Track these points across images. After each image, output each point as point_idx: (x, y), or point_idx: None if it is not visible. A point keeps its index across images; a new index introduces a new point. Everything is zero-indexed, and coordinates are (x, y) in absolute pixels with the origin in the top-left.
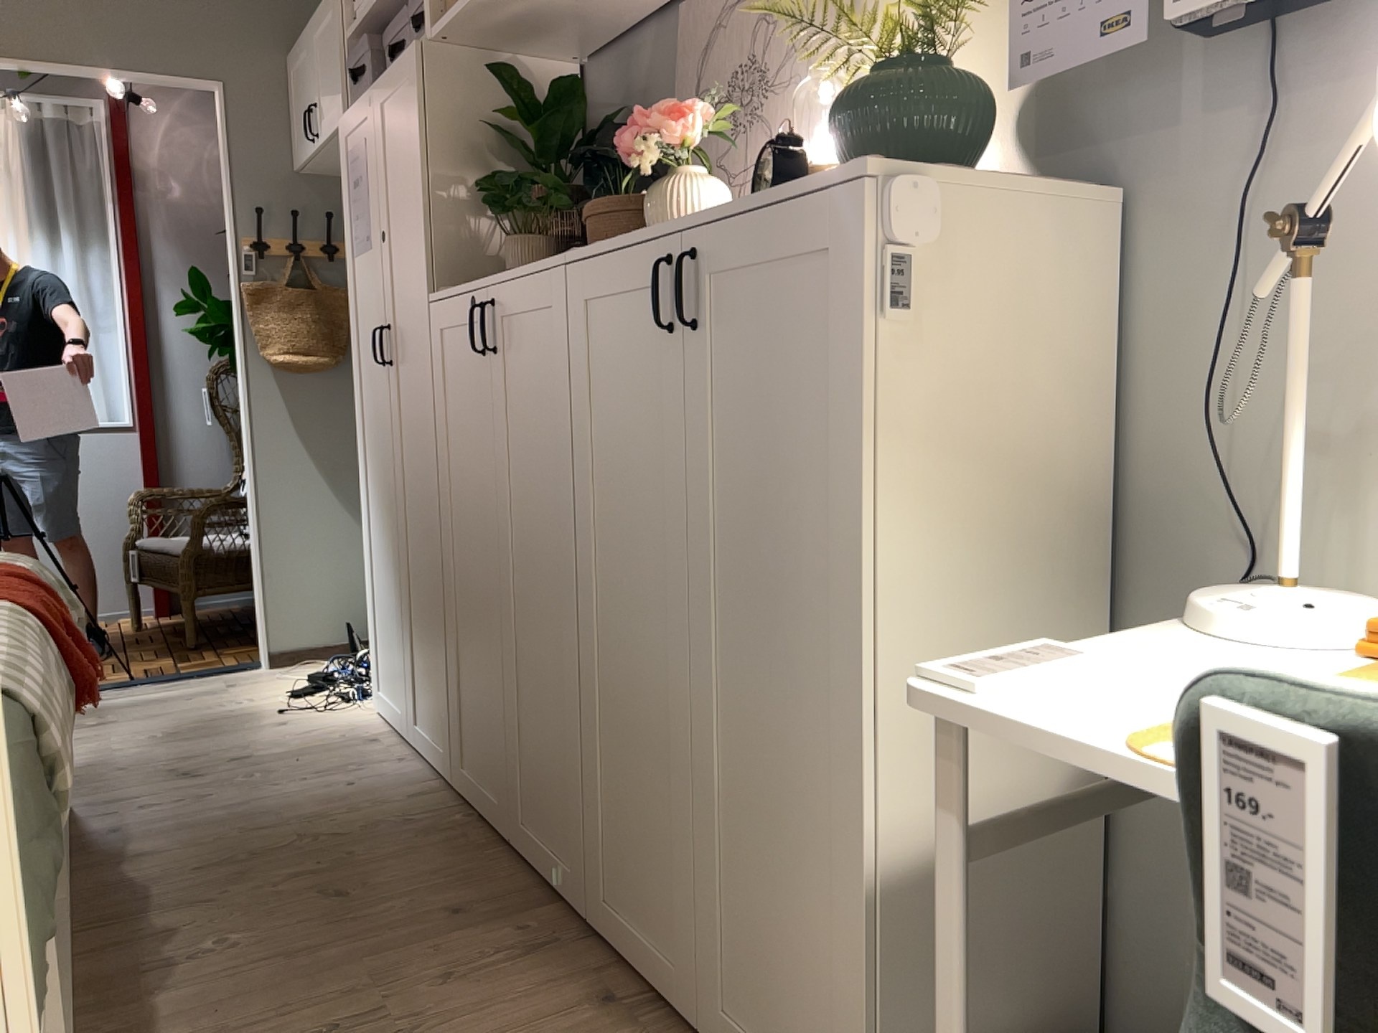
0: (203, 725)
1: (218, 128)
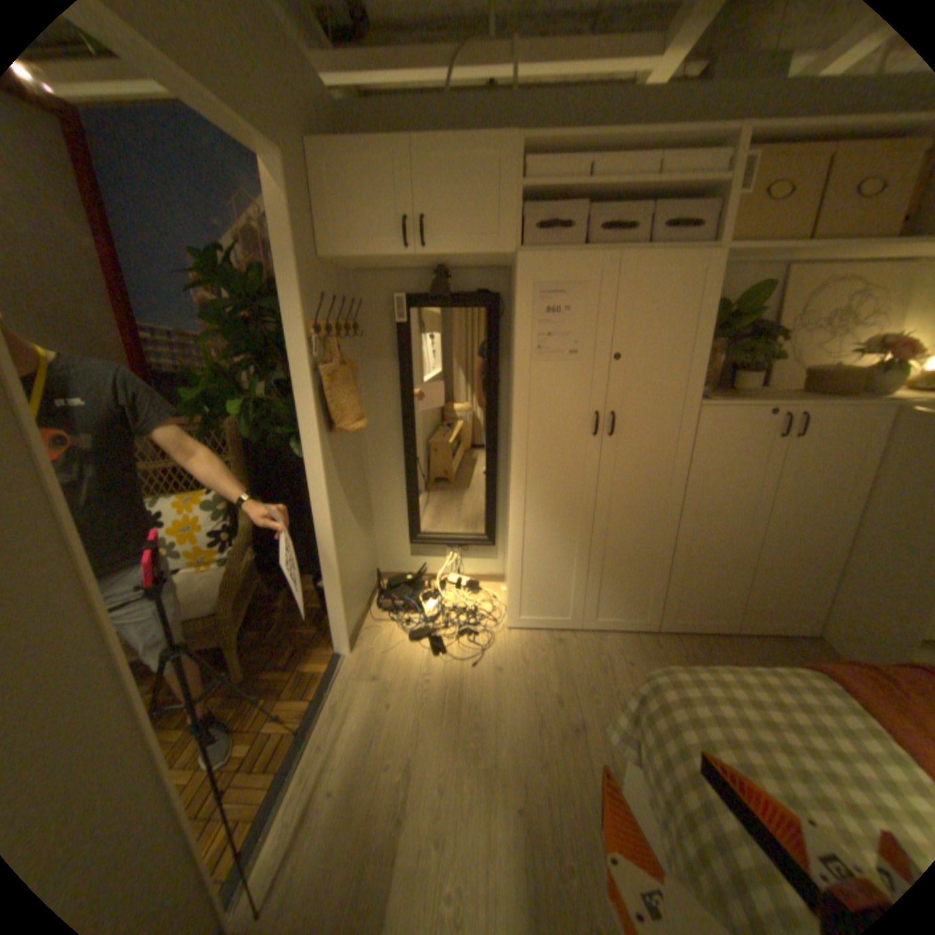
0: (466, 708)
1: (268, 204)
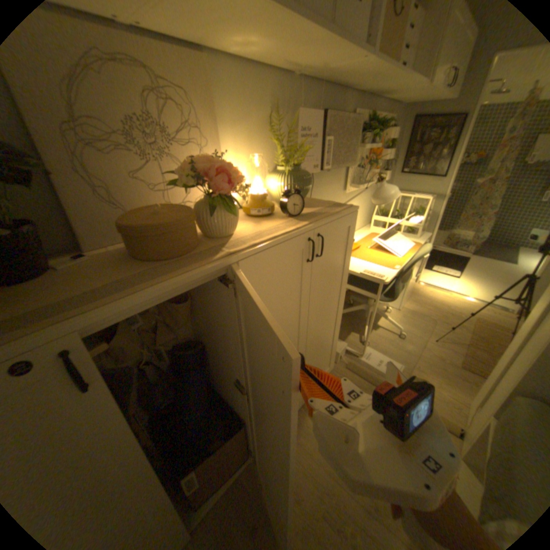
0: None
1: None
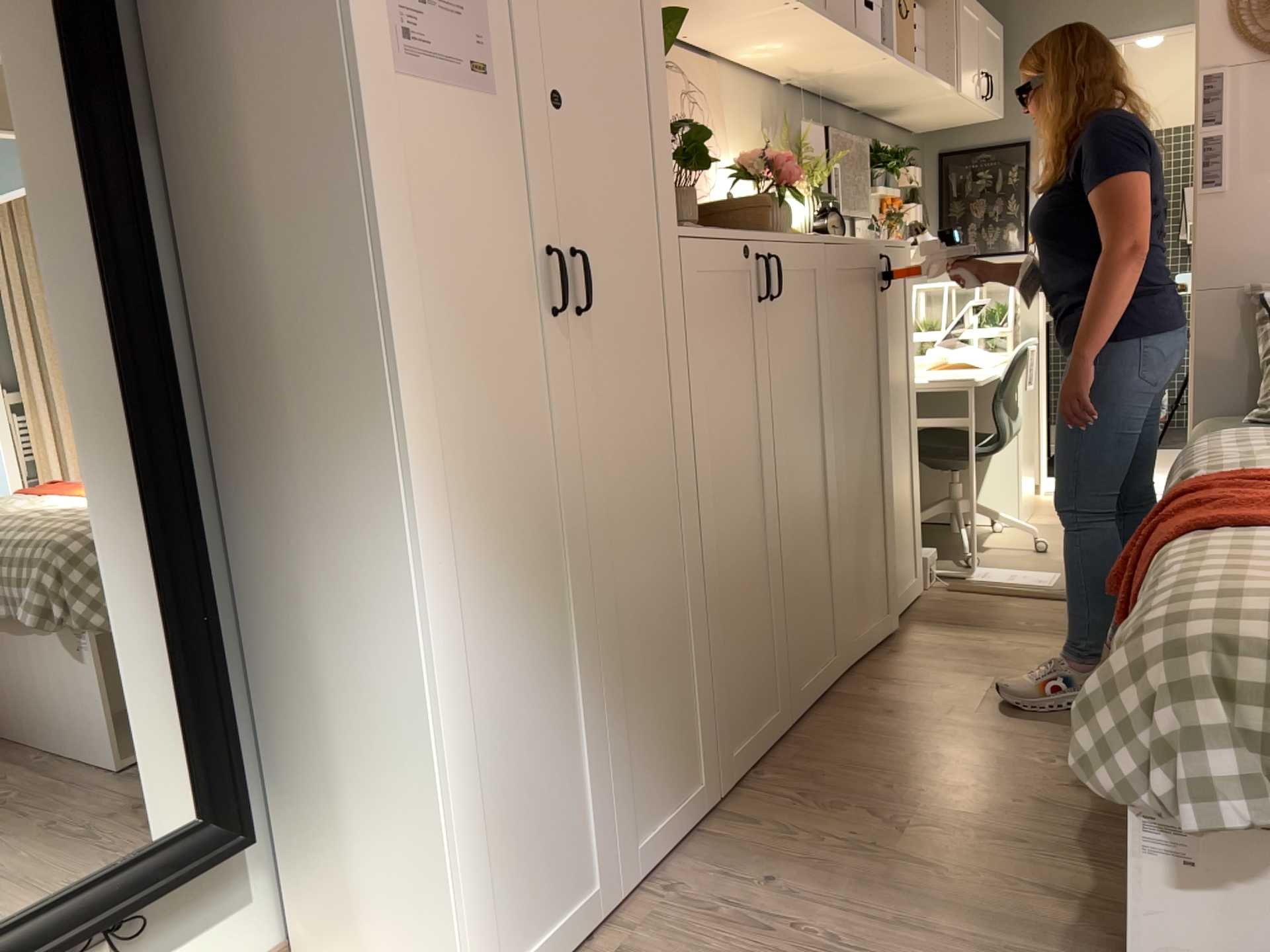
0: None
1: None
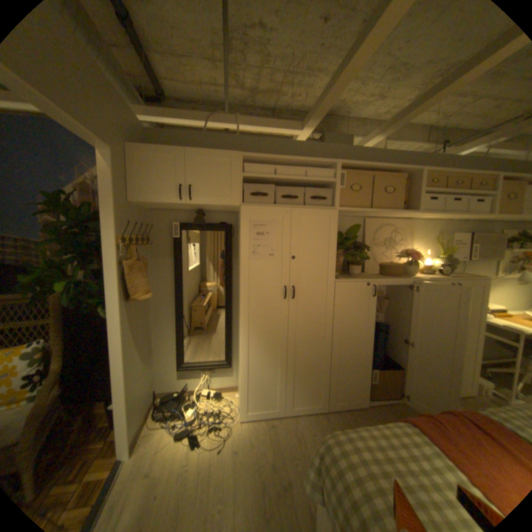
0: (213, 486)
1: (100, 172)
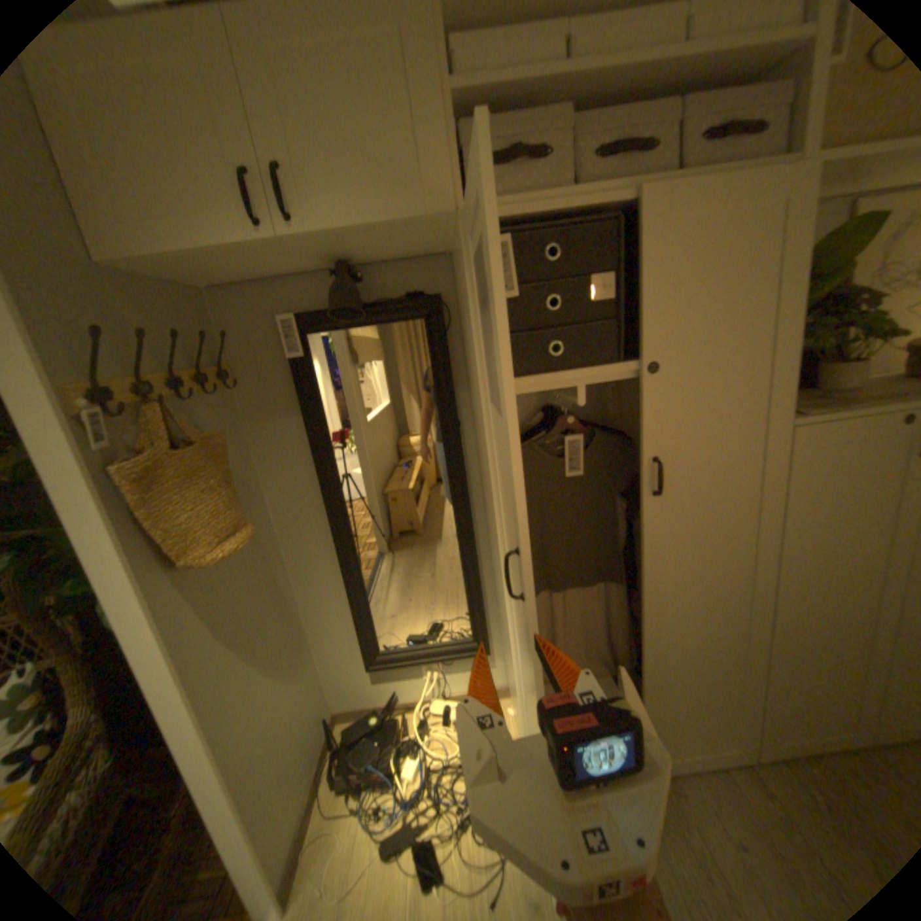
0: None
1: None
